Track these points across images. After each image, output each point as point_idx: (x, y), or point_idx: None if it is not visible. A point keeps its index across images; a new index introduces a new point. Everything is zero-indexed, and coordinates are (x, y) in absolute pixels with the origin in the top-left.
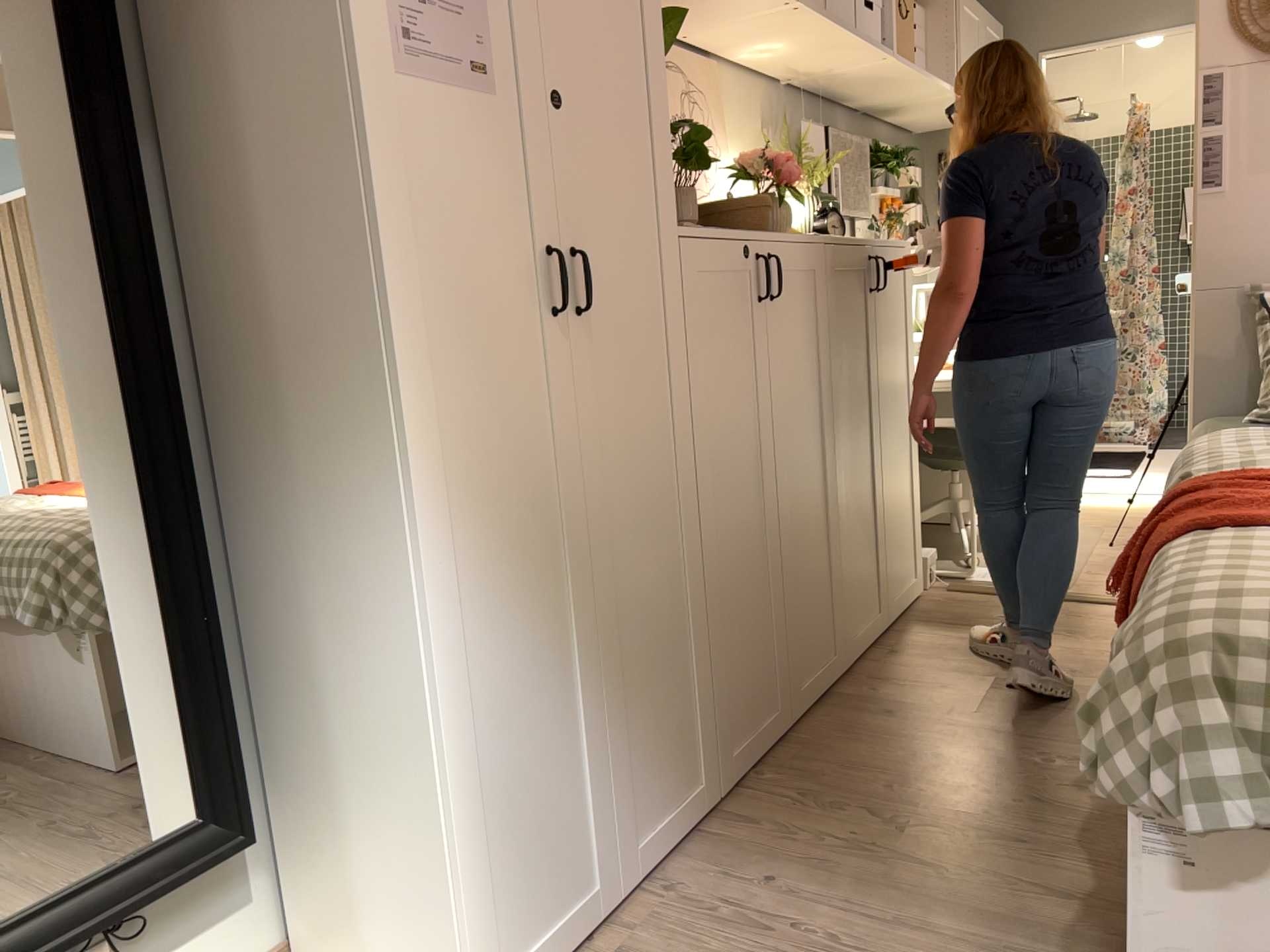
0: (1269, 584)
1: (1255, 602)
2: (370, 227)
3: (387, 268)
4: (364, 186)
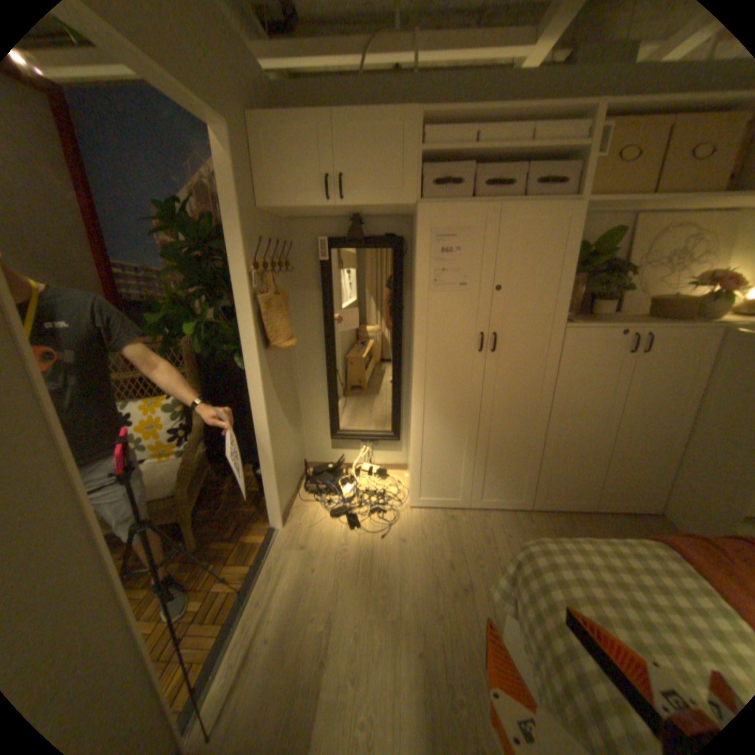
0: (597, 563)
1: (571, 558)
2: (415, 331)
3: (419, 340)
4: (415, 321)
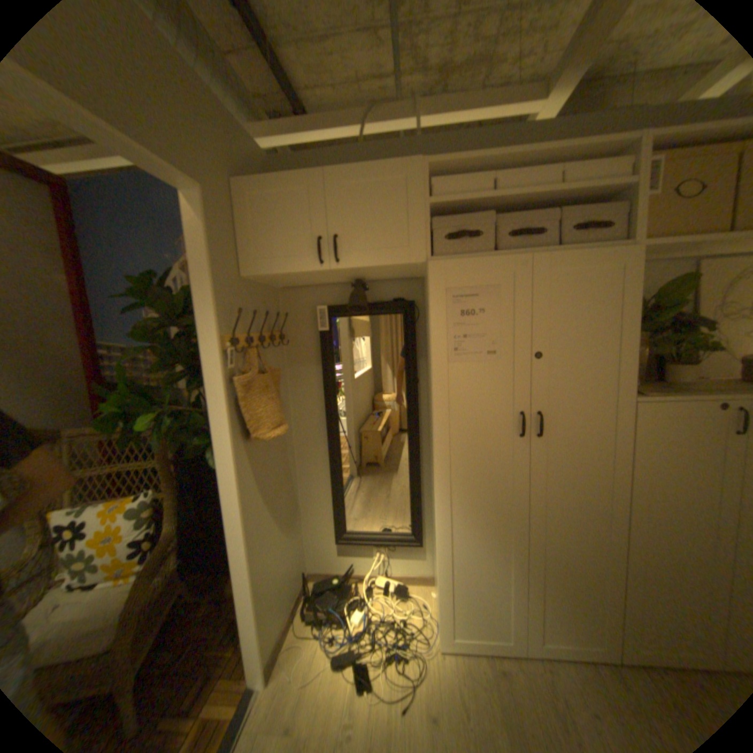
0: None
1: None
2: (433, 412)
3: (439, 423)
4: (433, 400)
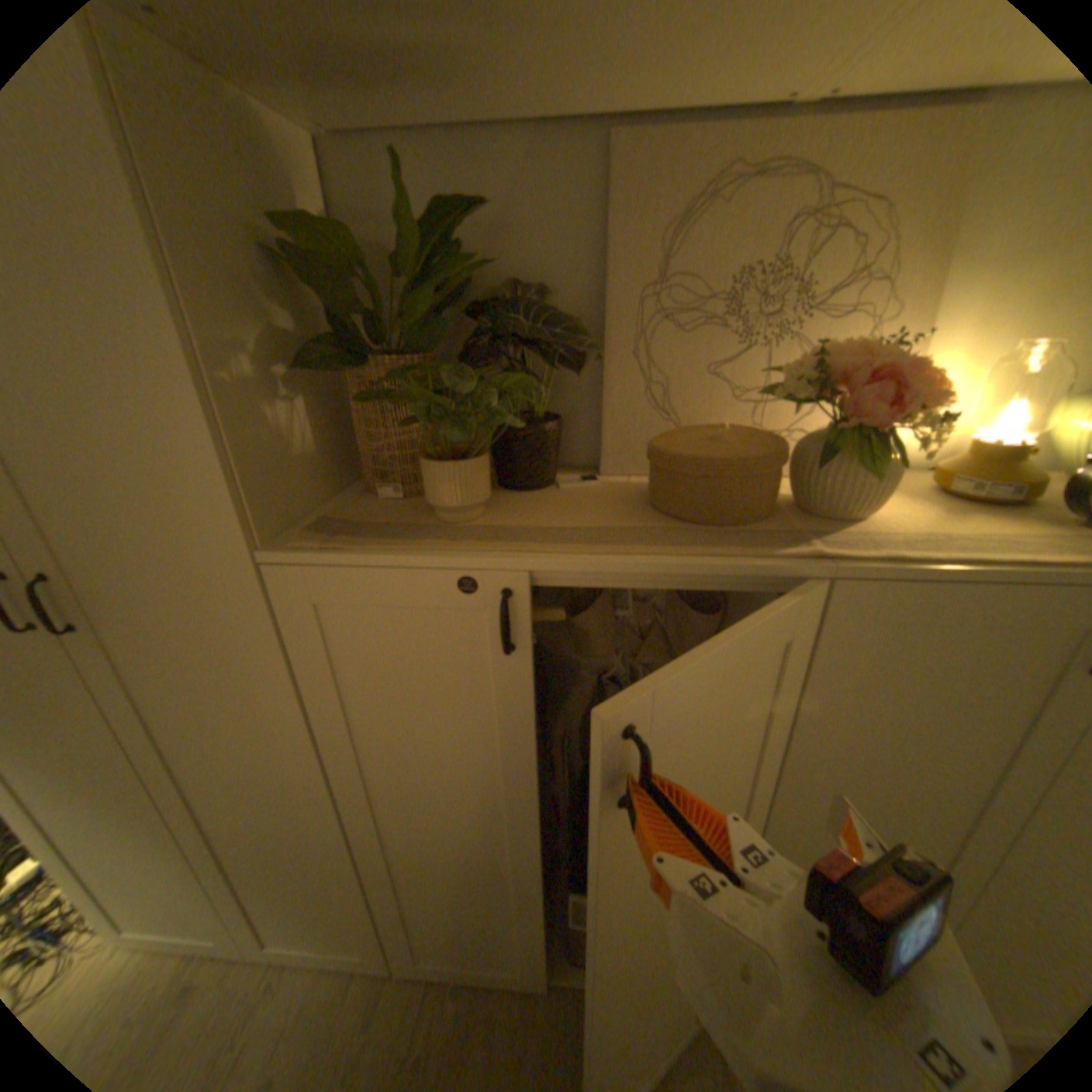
0: None
1: None
2: None
3: None
4: None
